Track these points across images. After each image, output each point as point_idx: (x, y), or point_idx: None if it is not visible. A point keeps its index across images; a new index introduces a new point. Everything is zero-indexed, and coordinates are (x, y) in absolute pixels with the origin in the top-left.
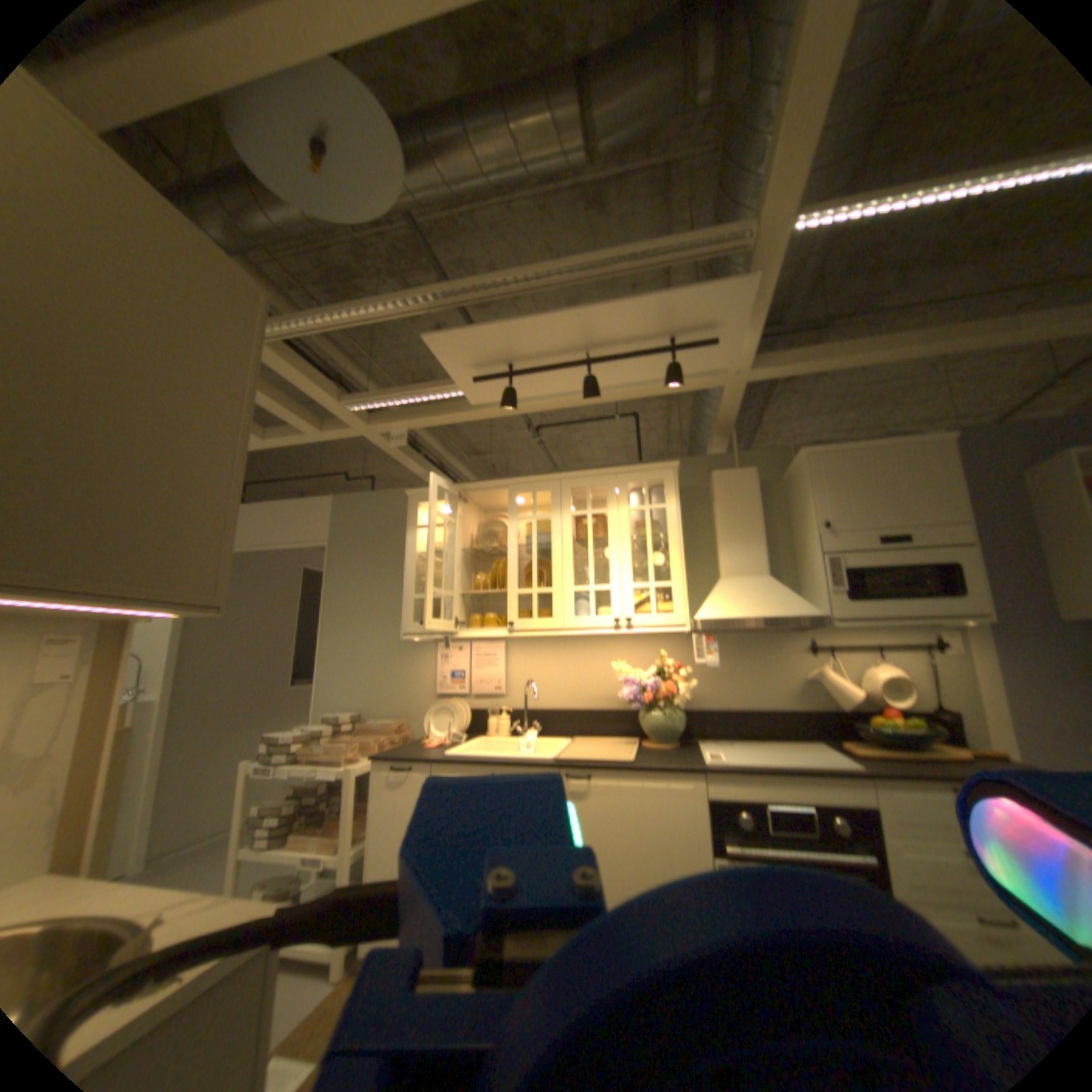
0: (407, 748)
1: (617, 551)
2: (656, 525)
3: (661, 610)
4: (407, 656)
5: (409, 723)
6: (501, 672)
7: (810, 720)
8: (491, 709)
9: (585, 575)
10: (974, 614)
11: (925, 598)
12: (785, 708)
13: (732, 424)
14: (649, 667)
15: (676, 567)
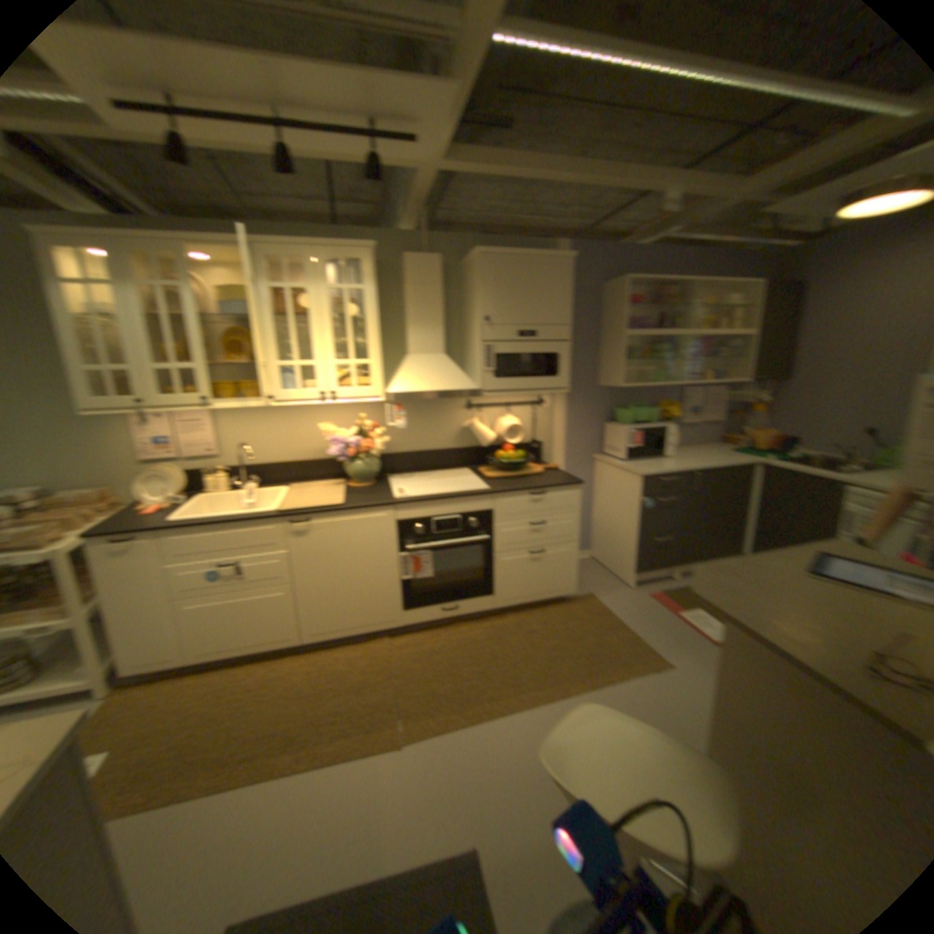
0: (117, 522)
1: (318, 331)
2: (353, 305)
3: (359, 385)
4: (84, 428)
5: (108, 492)
6: (207, 438)
7: (460, 455)
8: (204, 472)
9: (285, 345)
10: (558, 389)
11: (535, 378)
12: (446, 449)
13: (421, 204)
14: (349, 426)
15: (372, 349)
